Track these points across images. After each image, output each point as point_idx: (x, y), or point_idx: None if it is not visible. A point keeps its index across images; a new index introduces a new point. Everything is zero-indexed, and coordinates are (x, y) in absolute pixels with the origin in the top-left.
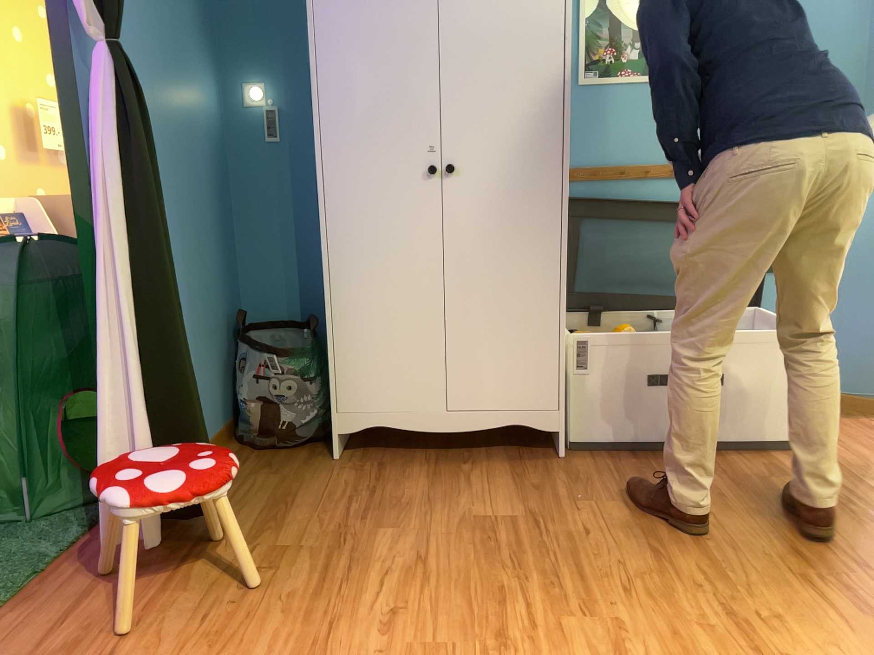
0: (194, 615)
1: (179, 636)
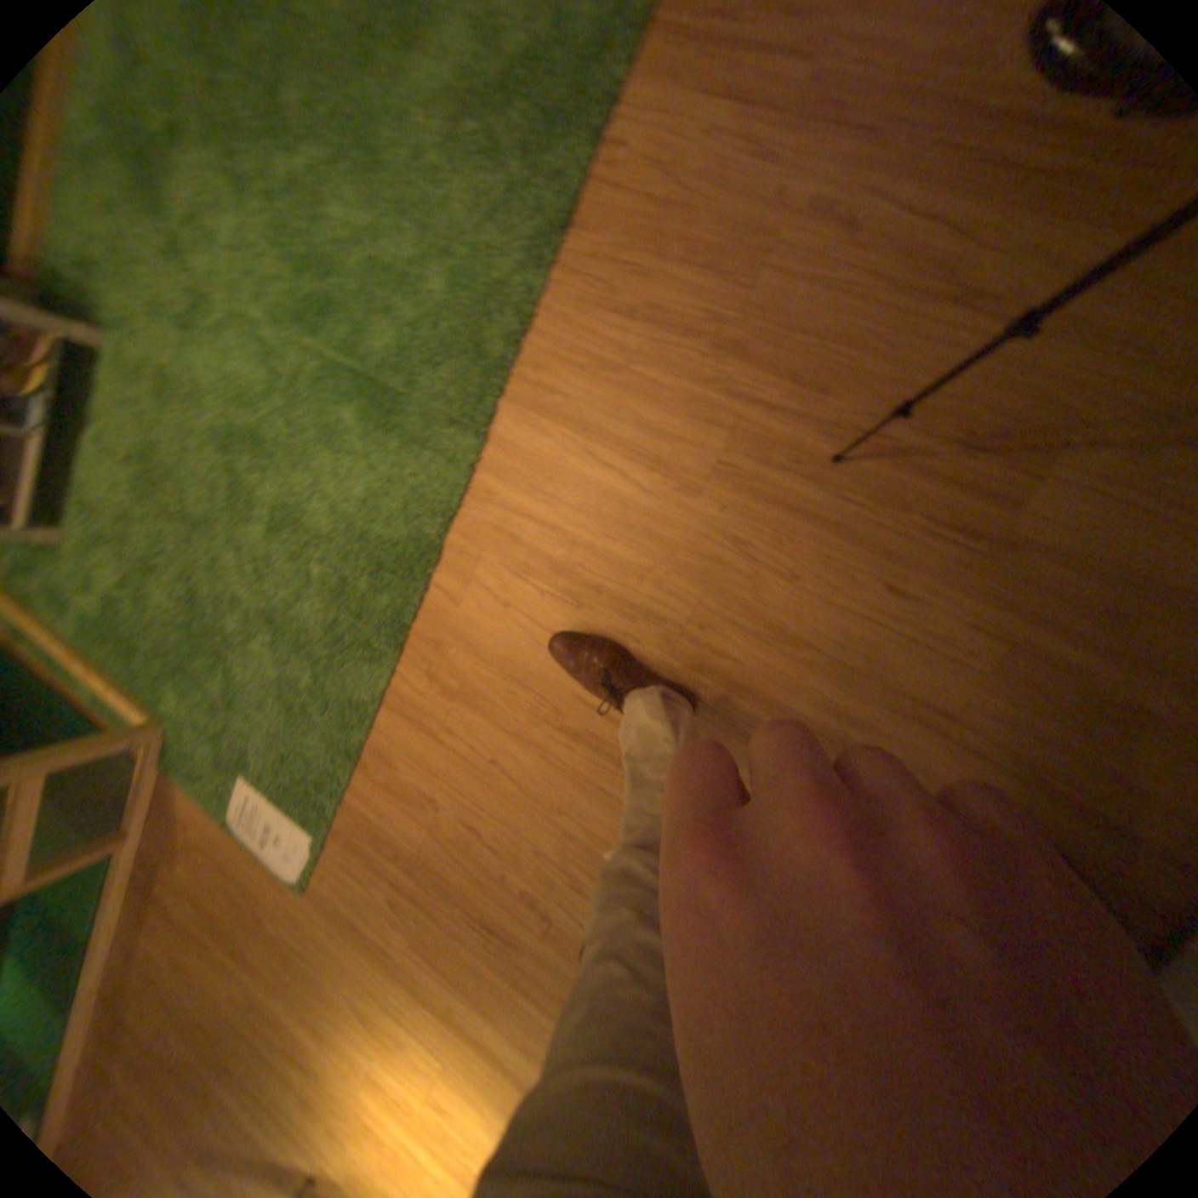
0: None
1: None
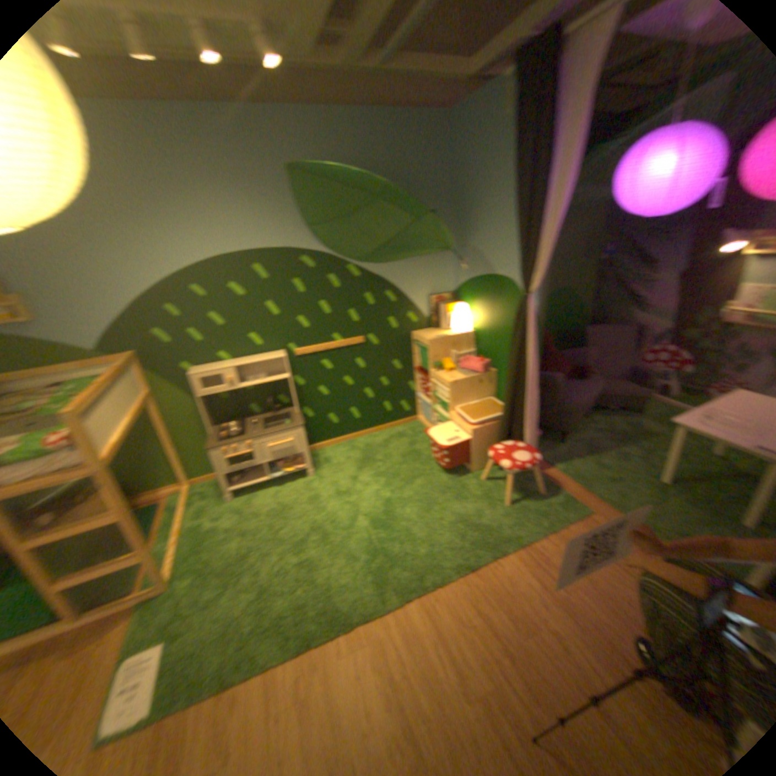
0: (632, 607)
1: (618, 593)
